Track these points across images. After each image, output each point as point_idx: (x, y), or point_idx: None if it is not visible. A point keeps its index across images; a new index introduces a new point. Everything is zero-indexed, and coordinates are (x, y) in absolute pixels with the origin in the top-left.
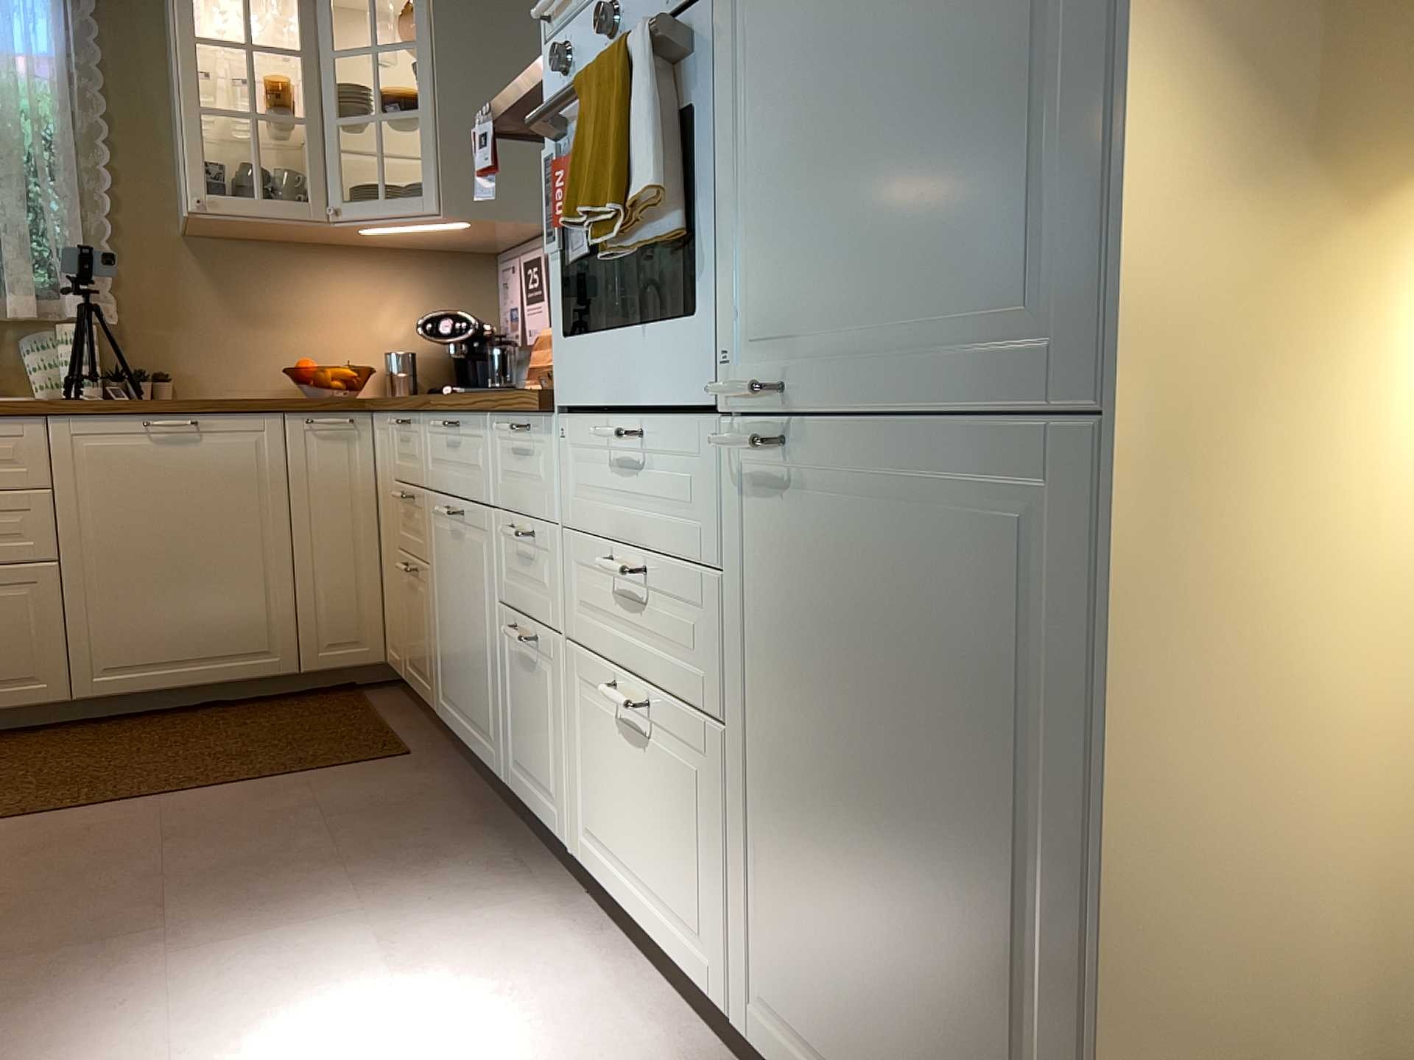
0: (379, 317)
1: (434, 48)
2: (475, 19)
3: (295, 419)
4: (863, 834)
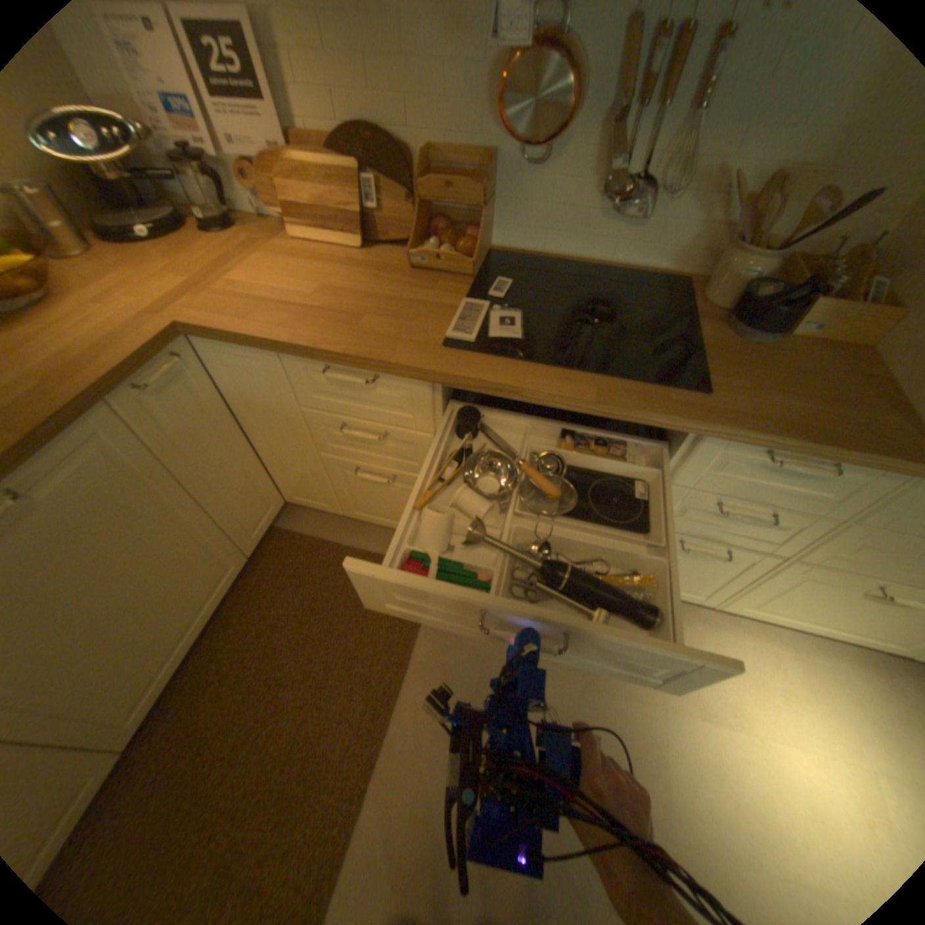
0: None
1: None
2: None
3: (115, 394)
4: None
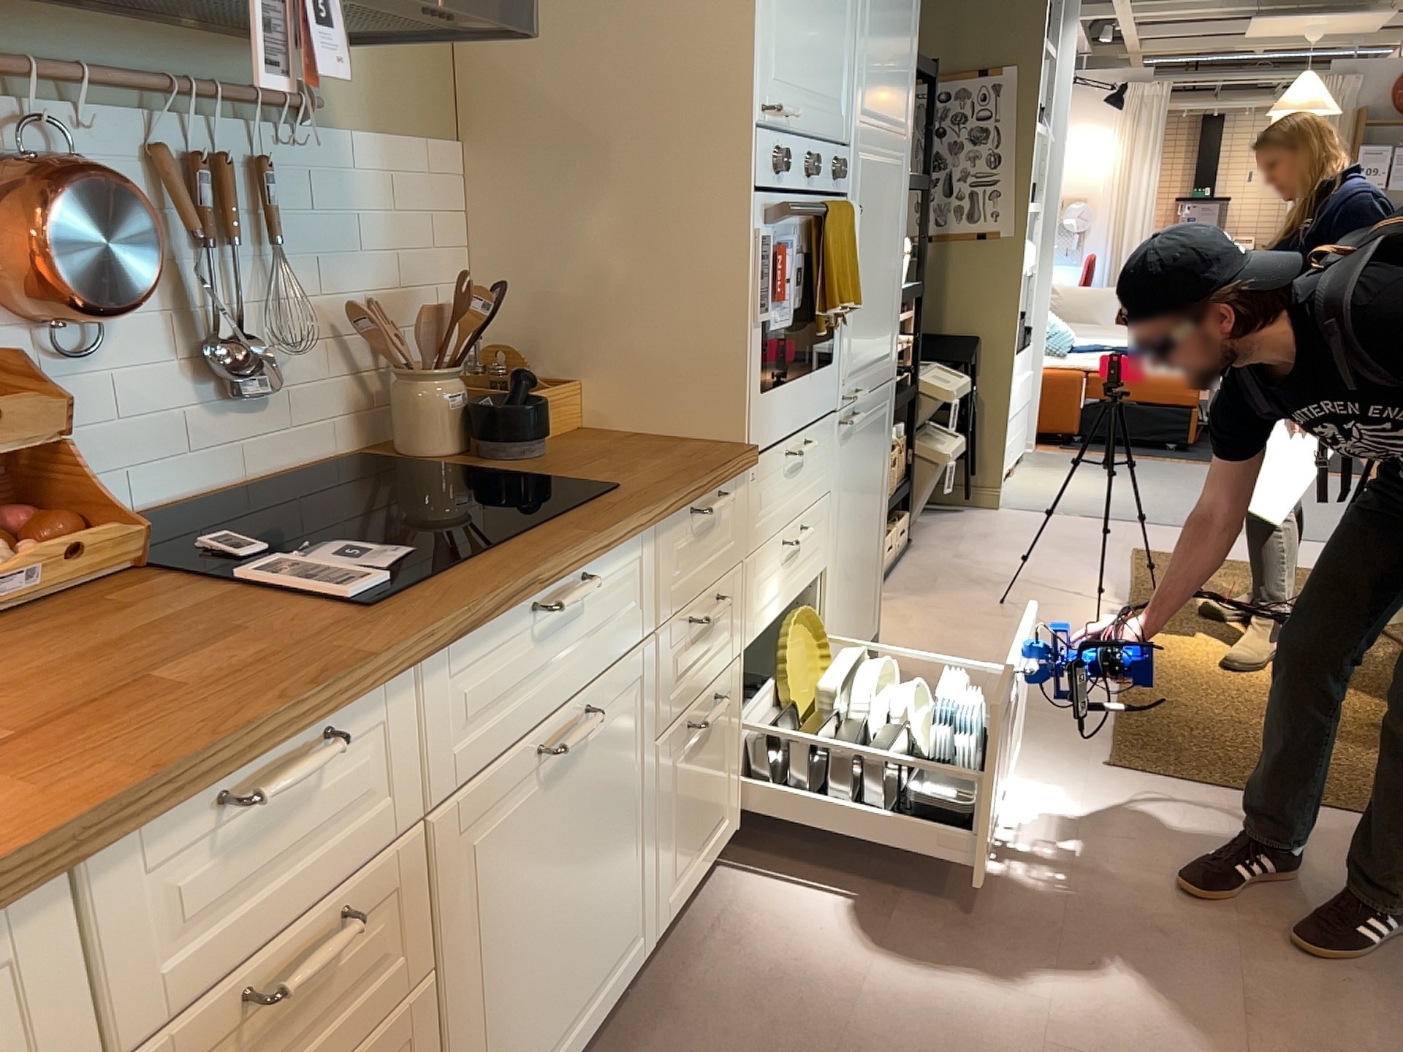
0: None
1: None
2: None
3: None
4: (857, 545)
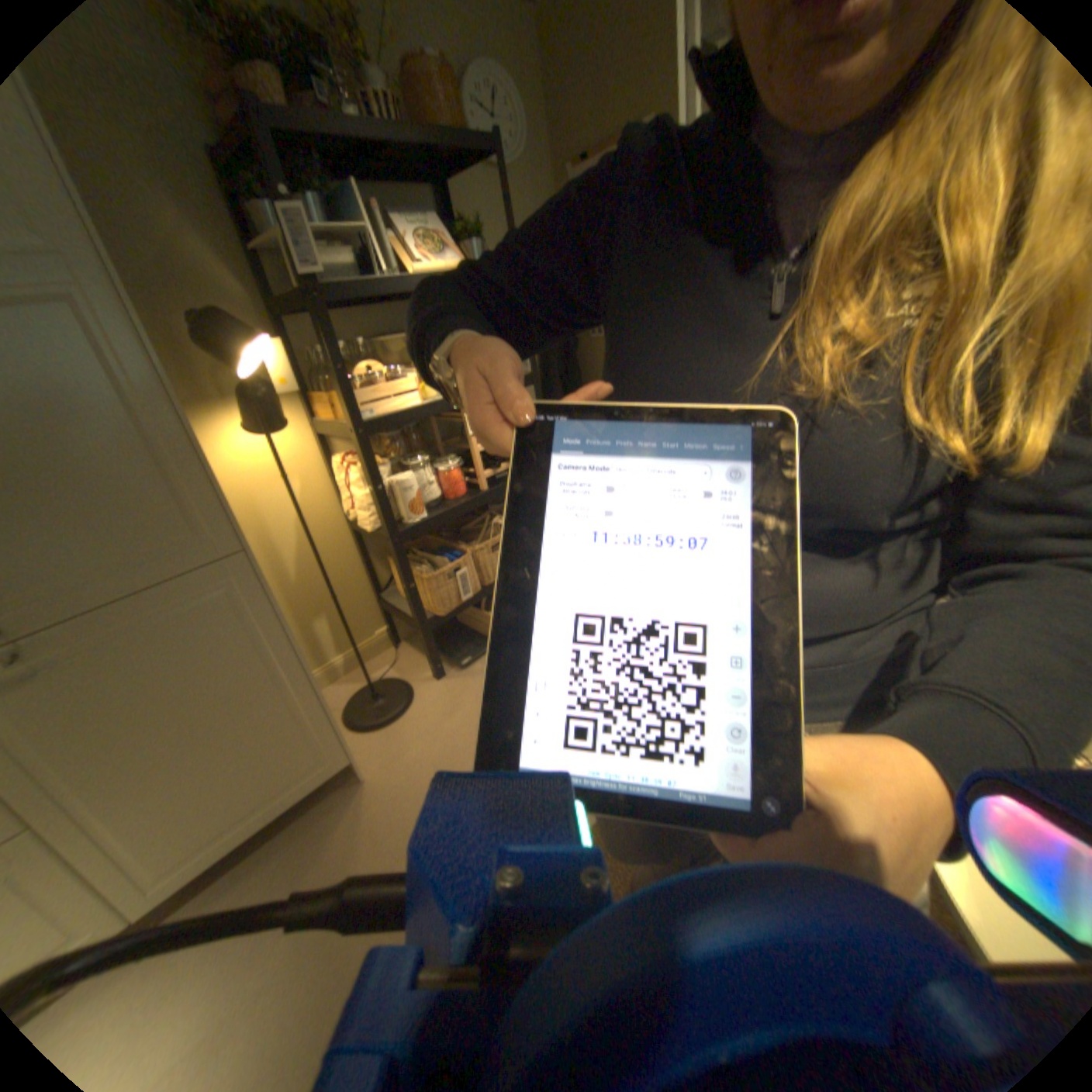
0: None
1: None
2: None
3: None
4: (177, 753)
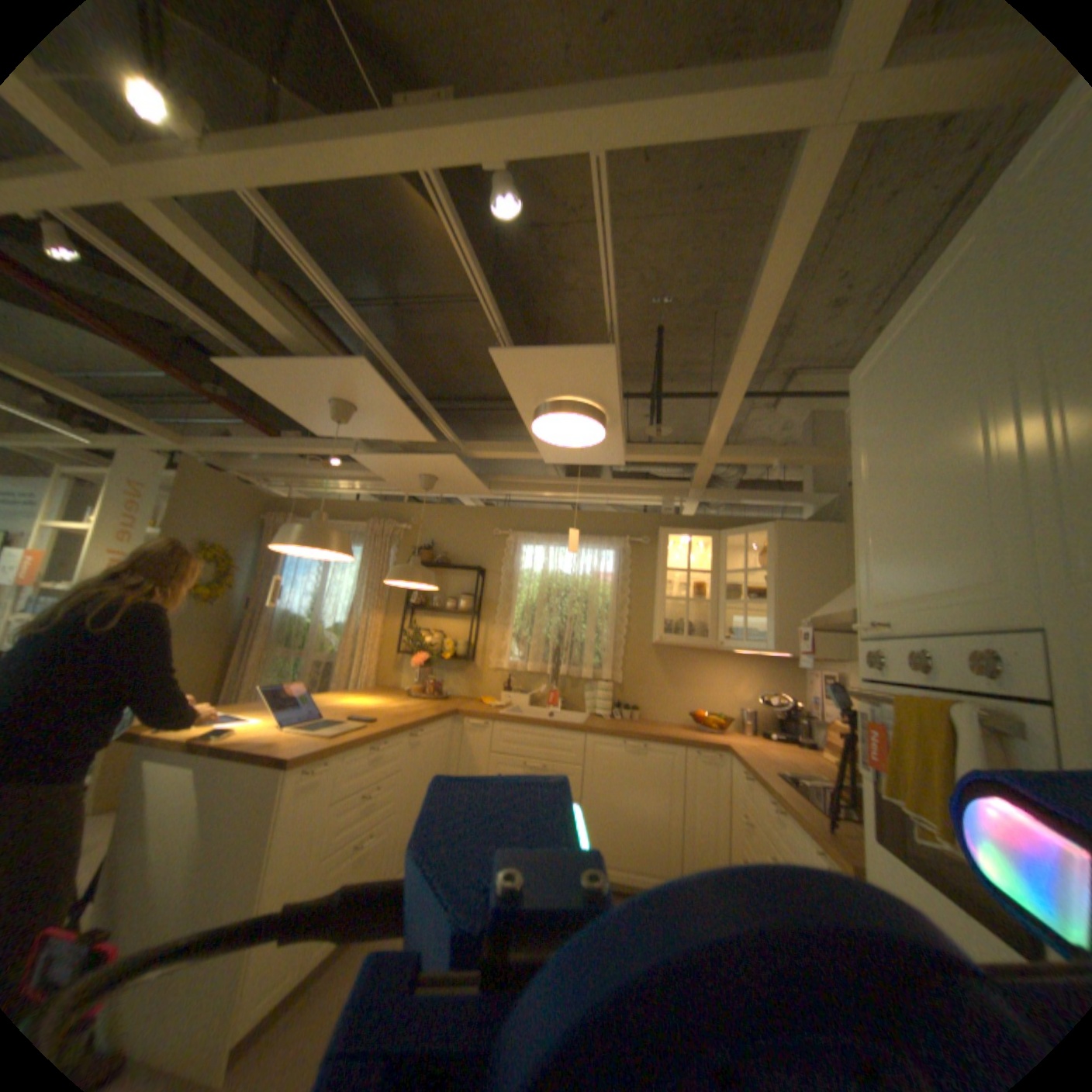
0: (739, 690)
1: (777, 572)
2: (799, 557)
3: (692, 751)
4: None
